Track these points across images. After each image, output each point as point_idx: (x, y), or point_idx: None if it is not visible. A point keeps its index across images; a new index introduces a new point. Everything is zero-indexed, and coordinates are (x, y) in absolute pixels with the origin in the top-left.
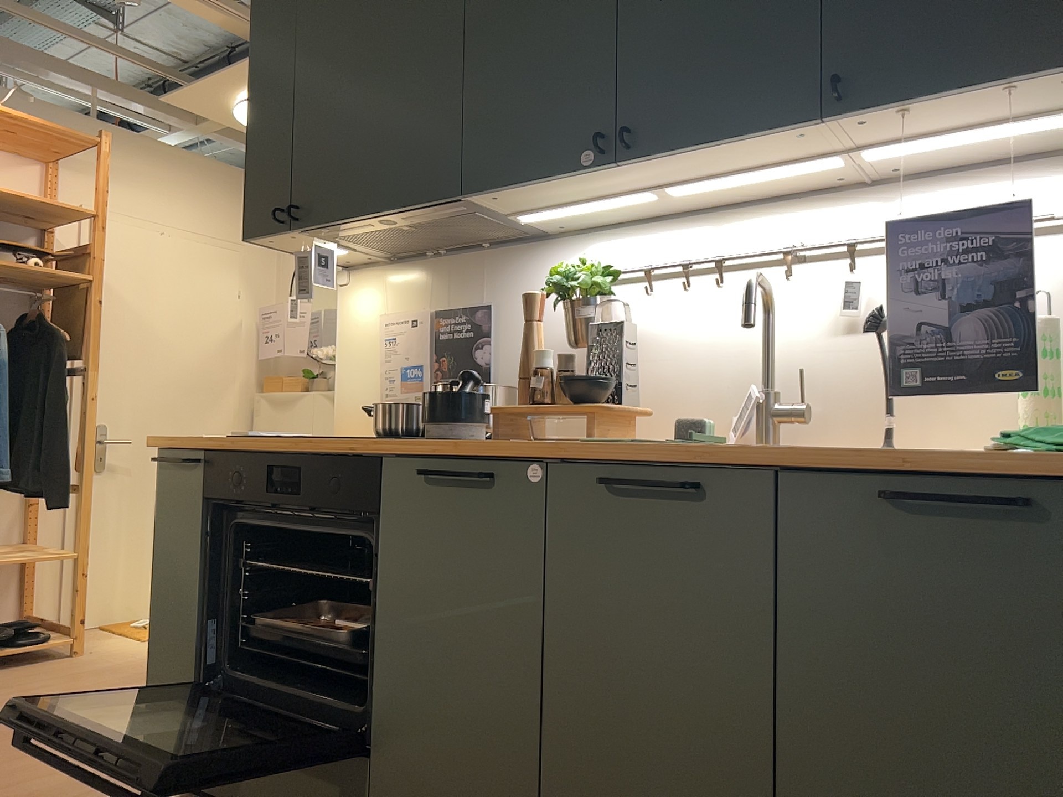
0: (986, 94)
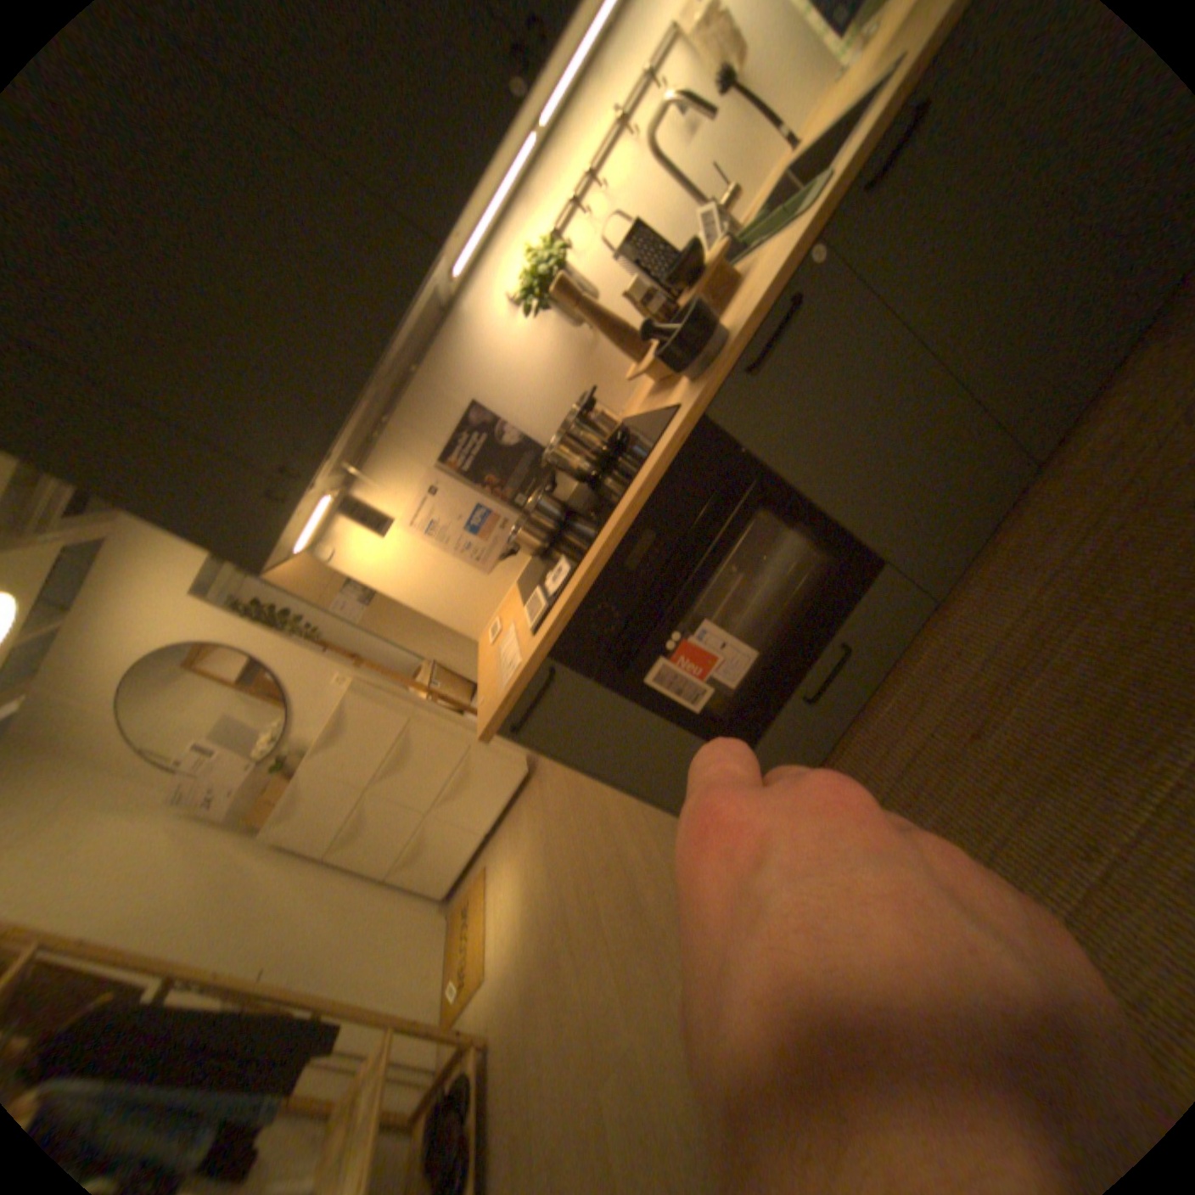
0: None
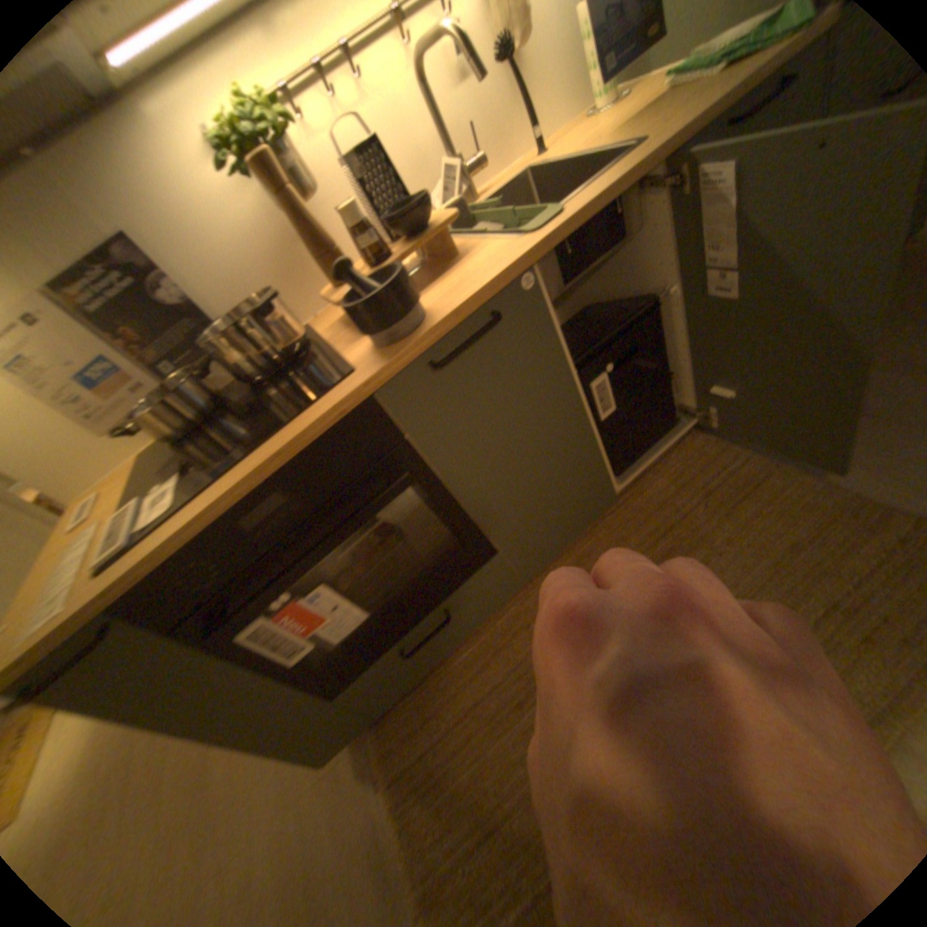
0: None
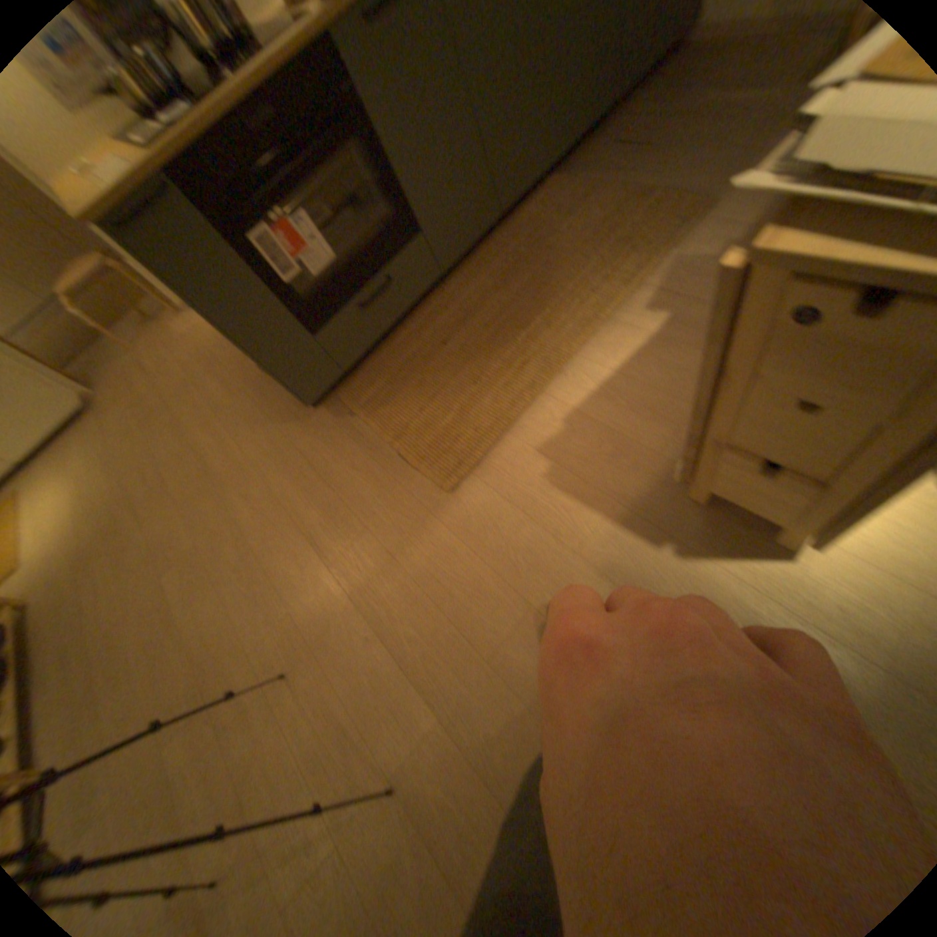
0: None
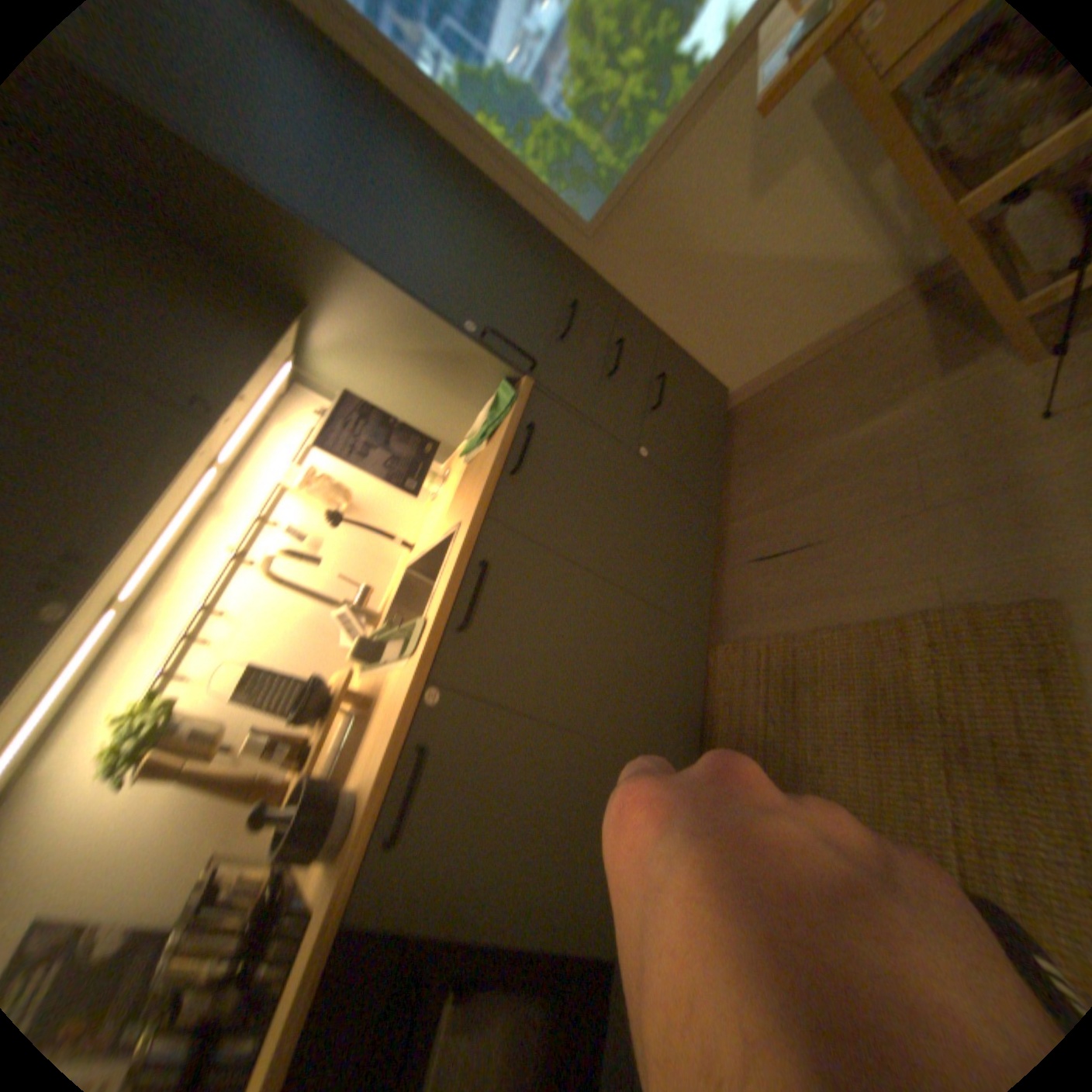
0: (267, 356)
